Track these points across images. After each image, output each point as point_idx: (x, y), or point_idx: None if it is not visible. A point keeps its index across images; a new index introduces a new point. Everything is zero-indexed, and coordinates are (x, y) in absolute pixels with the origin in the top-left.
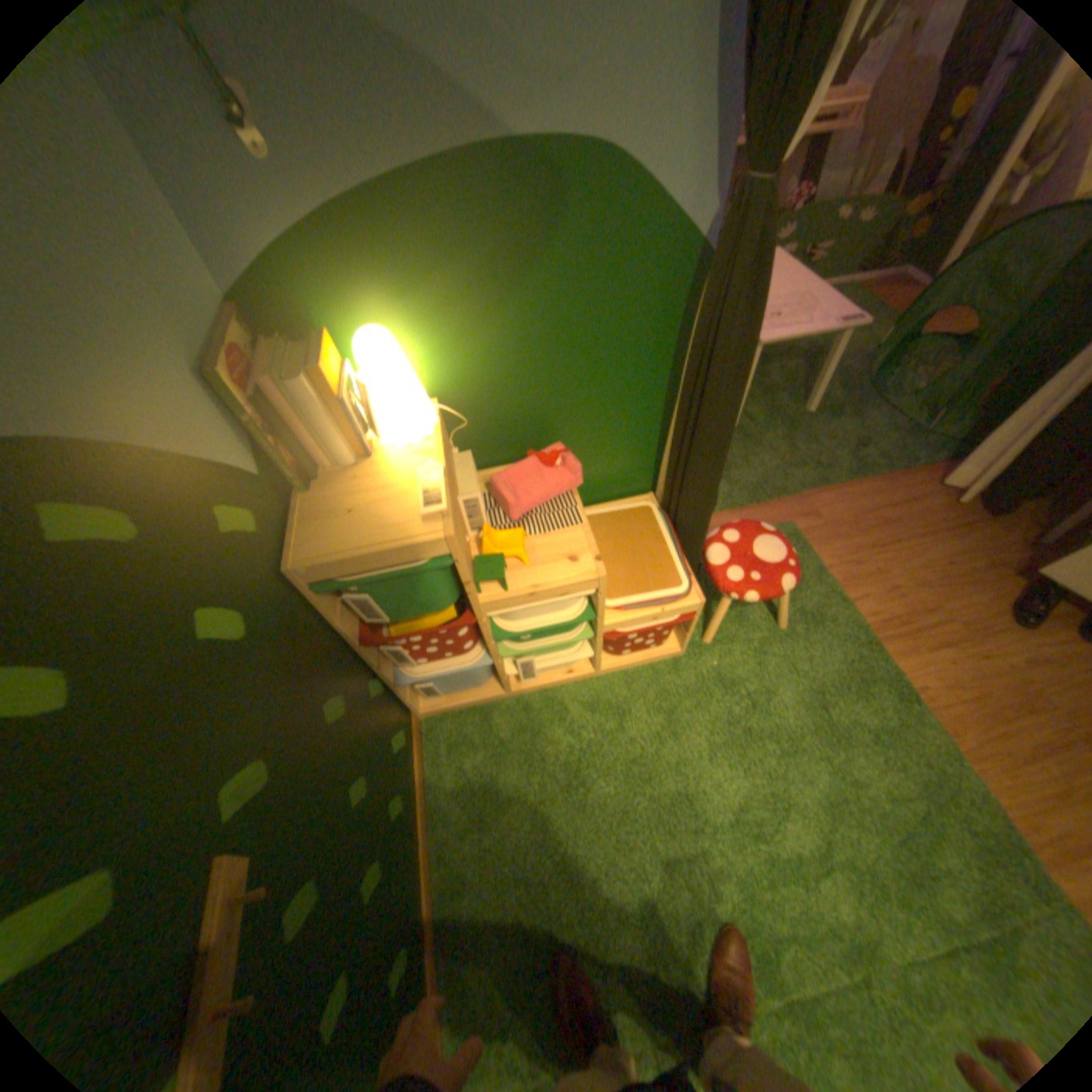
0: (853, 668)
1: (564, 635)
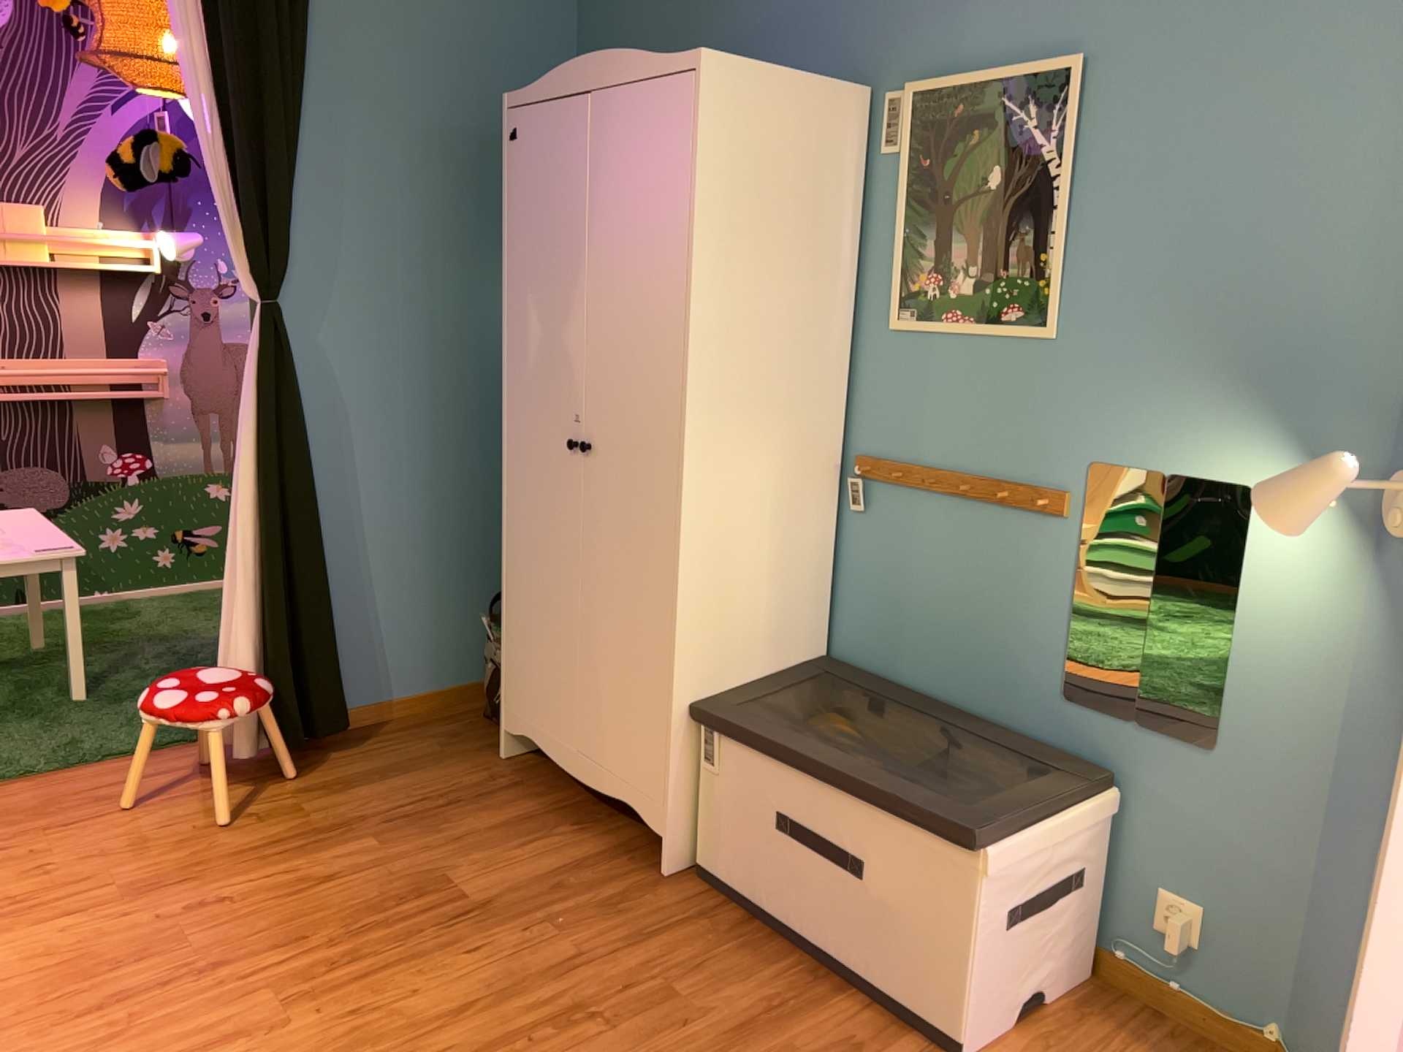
0: None
1: None
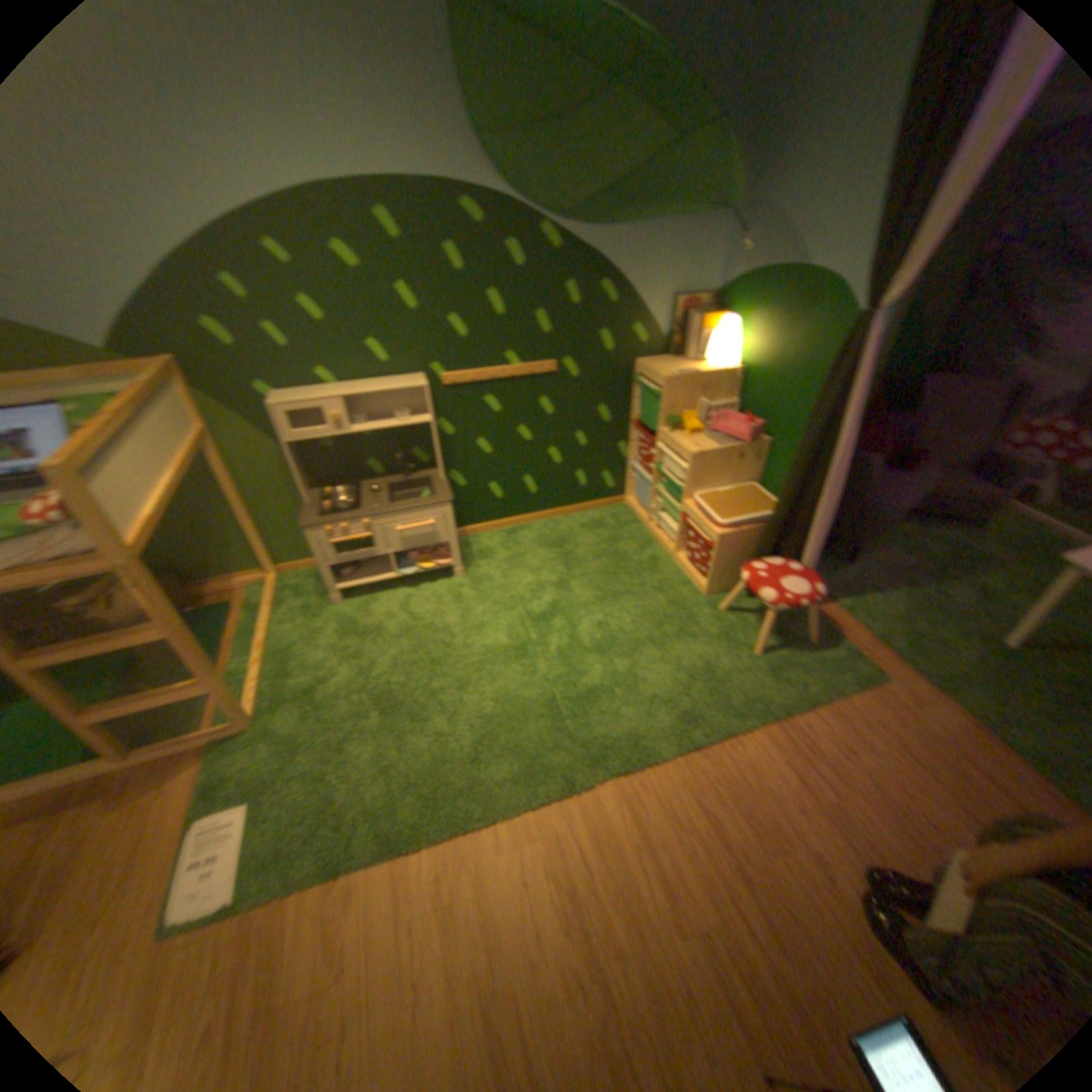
0: (739, 697)
1: (672, 496)
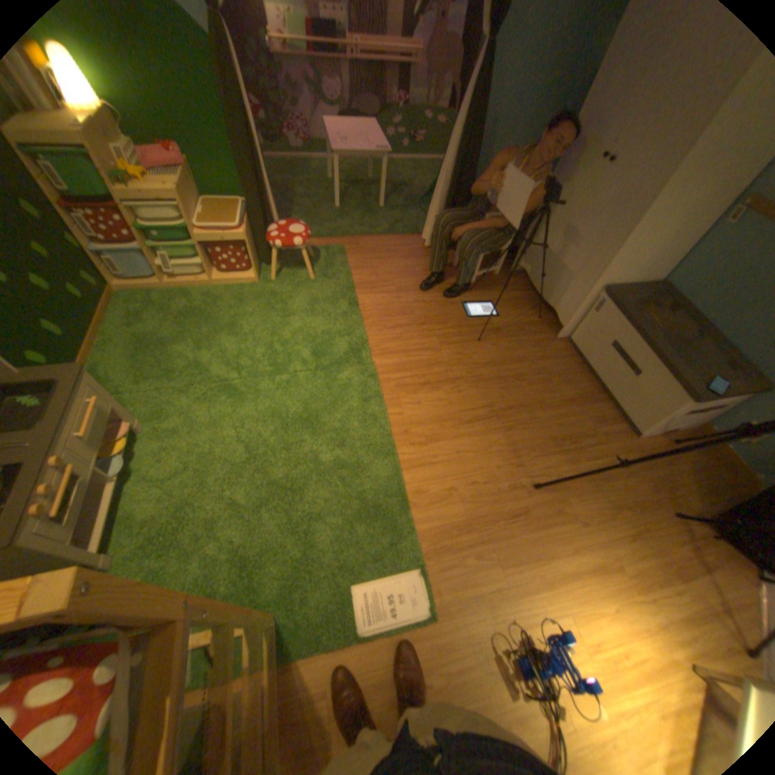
0: (335, 295)
1: (174, 238)
